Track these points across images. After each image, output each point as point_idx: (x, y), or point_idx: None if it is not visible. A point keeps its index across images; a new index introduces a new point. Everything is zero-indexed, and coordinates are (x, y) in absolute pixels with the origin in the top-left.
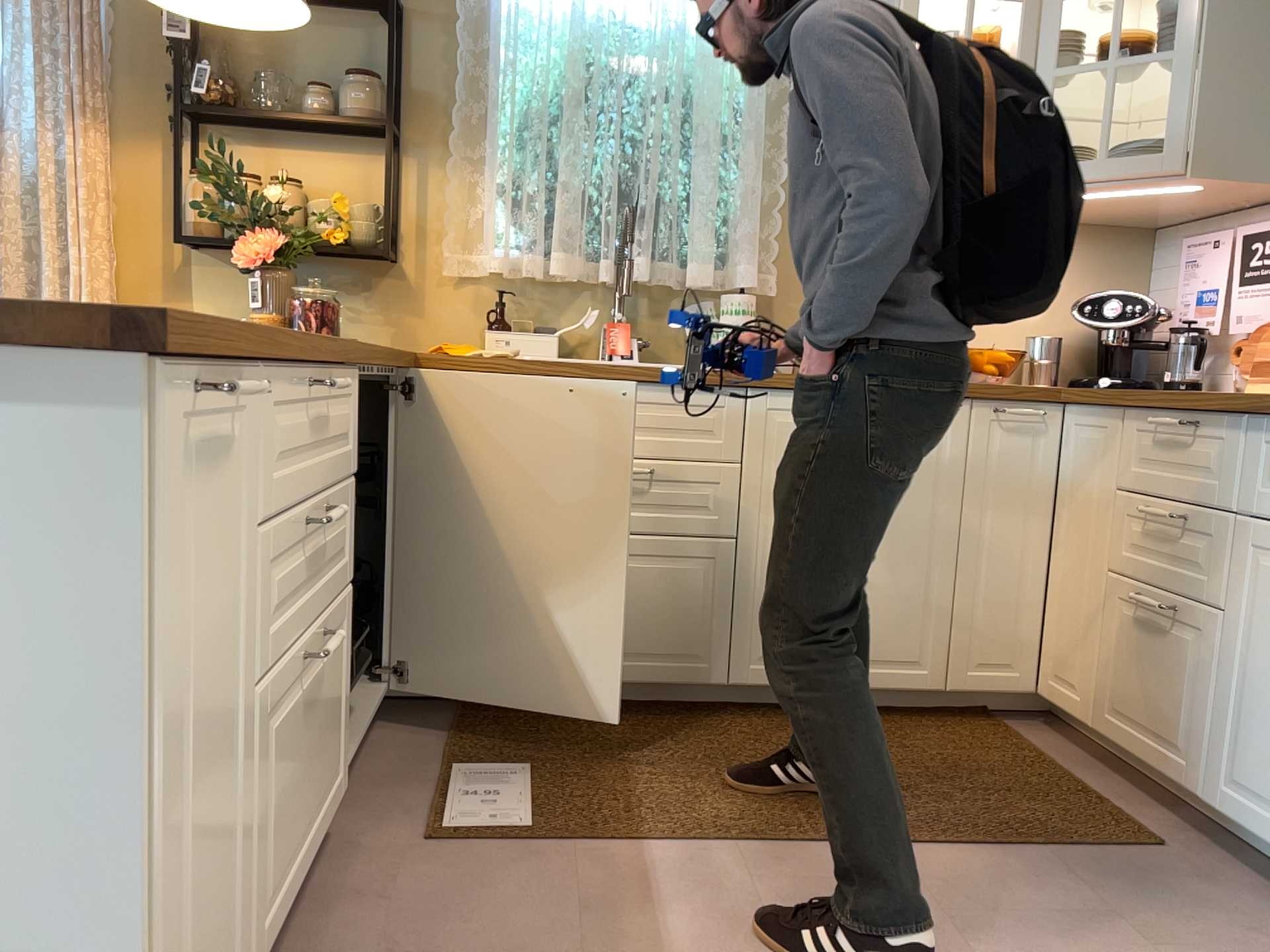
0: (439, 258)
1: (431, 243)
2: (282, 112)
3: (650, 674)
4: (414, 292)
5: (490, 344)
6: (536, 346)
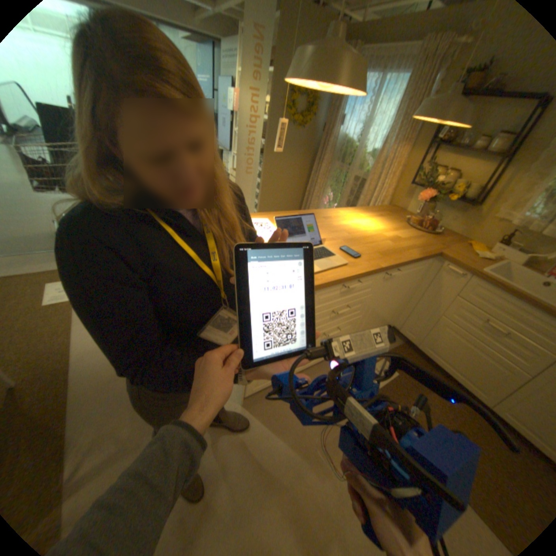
0: (499, 209)
1: (499, 202)
2: (469, 141)
3: (464, 383)
4: (481, 217)
5: (496, 248)
6: (516, 257)
